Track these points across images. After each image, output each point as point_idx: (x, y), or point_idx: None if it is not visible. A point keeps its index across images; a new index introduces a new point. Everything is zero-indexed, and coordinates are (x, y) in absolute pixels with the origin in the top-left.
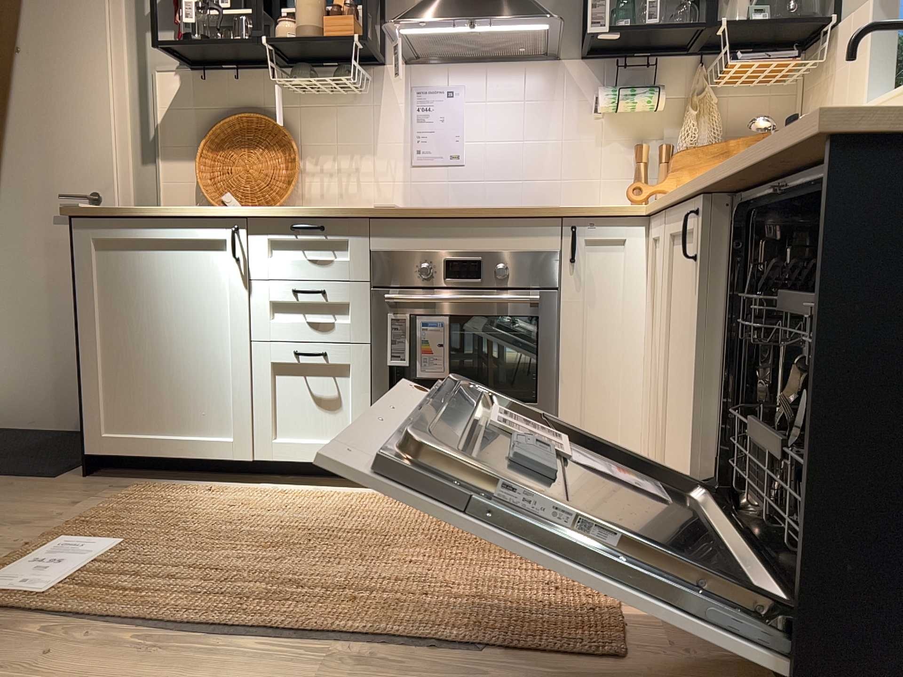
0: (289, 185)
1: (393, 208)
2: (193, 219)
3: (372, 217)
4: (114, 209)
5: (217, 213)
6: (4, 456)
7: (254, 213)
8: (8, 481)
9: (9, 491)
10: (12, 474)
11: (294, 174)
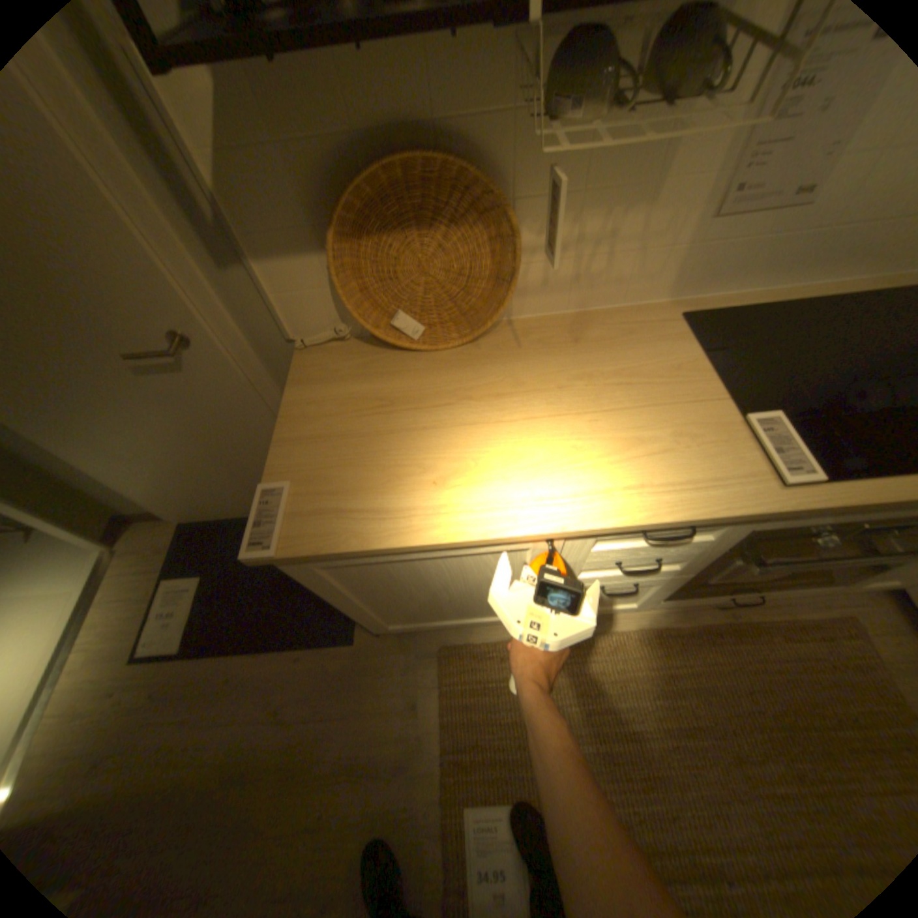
0: (503, 281)
1: (836, 498)
2: (480, 542)
3: (794, 513)
4: (337, 548)
5: (526, 538)
6: (270, 596)
7: (590, 532)
8: (315, 659)
9: (331, 683)
10: (309, 643)
11: (518, 272)
